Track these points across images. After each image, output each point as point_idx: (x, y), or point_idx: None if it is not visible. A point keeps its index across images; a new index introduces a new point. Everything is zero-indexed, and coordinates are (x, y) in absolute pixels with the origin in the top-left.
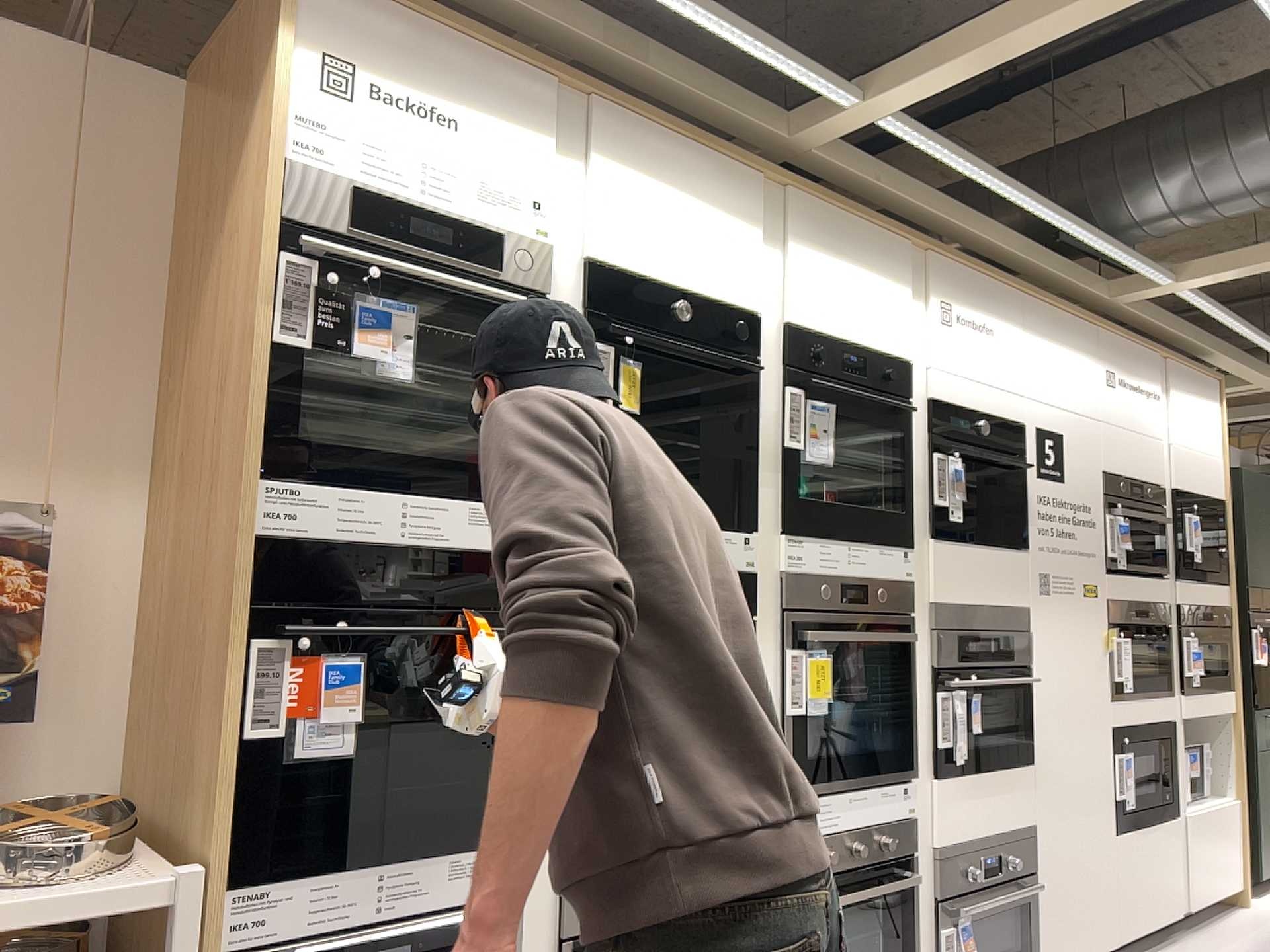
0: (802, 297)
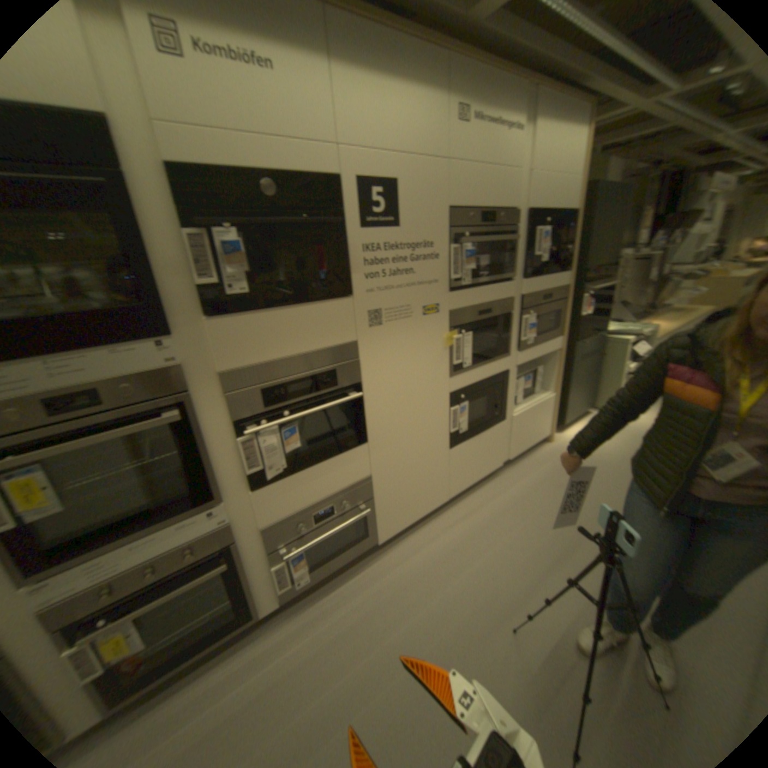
0: None
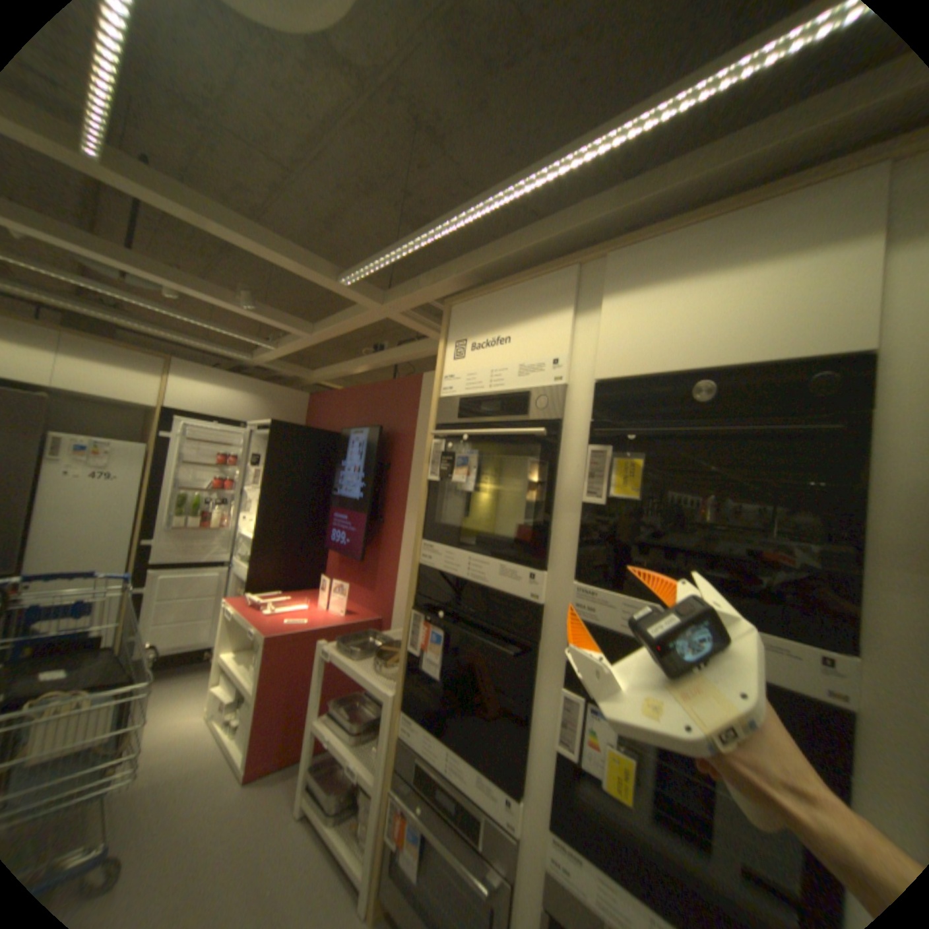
0: None
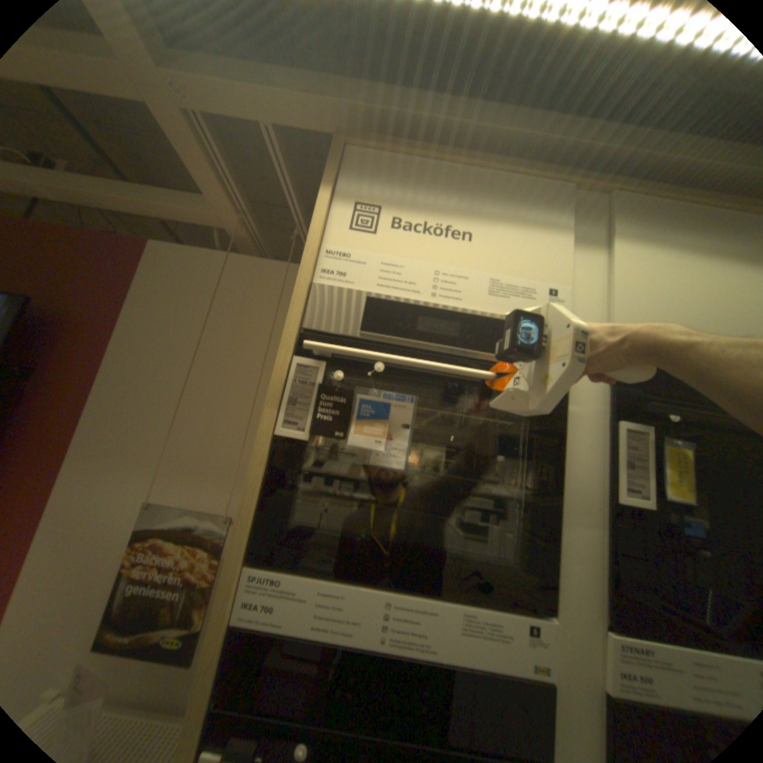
0: None
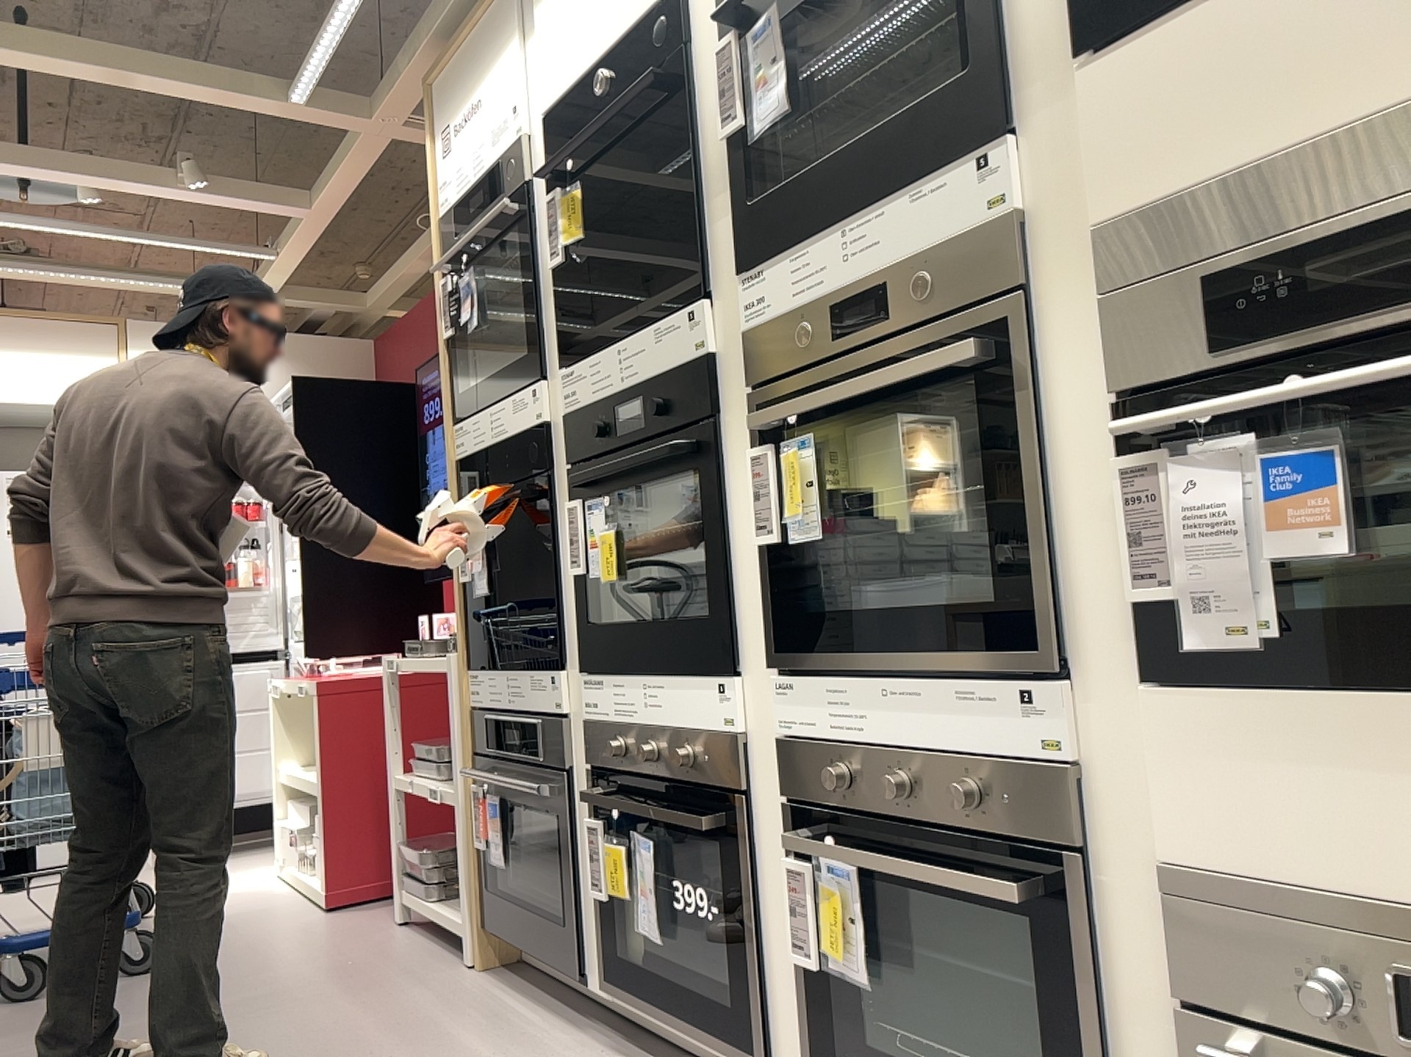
0: None
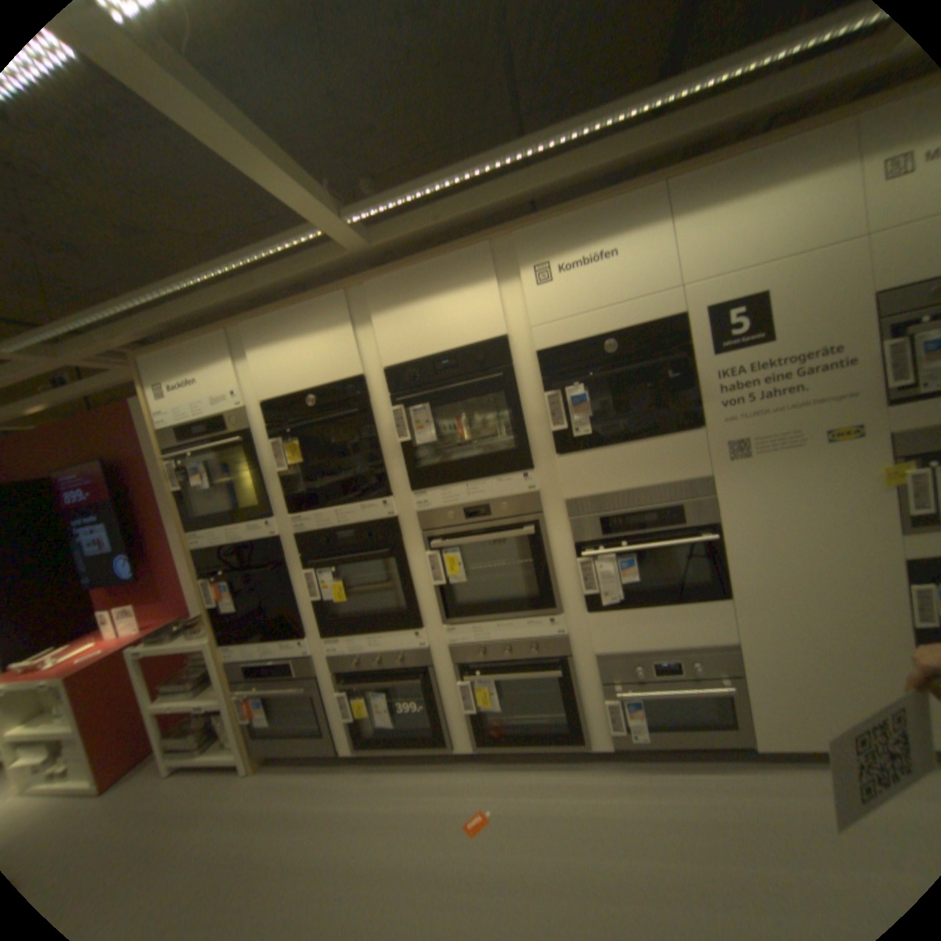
0: (393, 340)
